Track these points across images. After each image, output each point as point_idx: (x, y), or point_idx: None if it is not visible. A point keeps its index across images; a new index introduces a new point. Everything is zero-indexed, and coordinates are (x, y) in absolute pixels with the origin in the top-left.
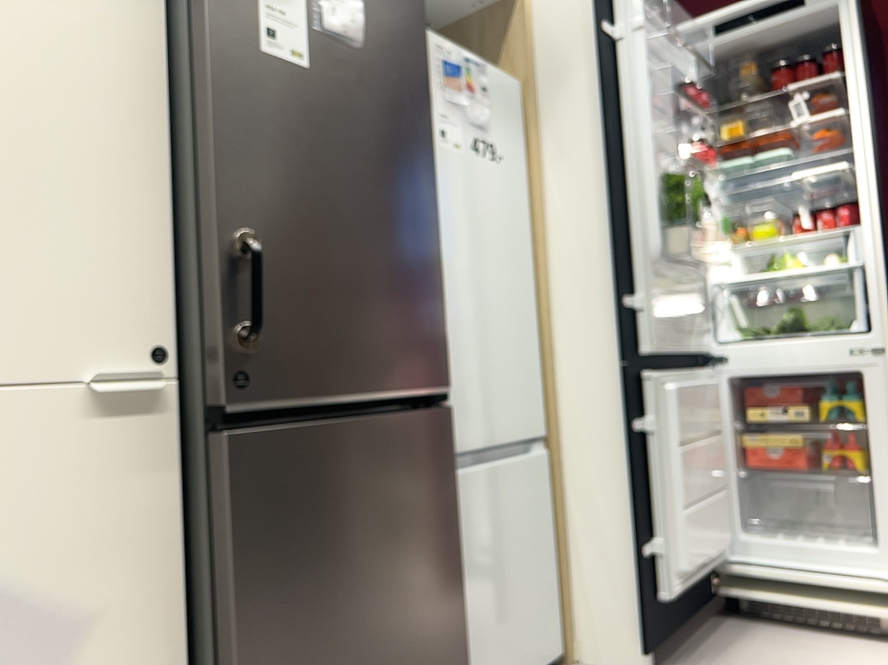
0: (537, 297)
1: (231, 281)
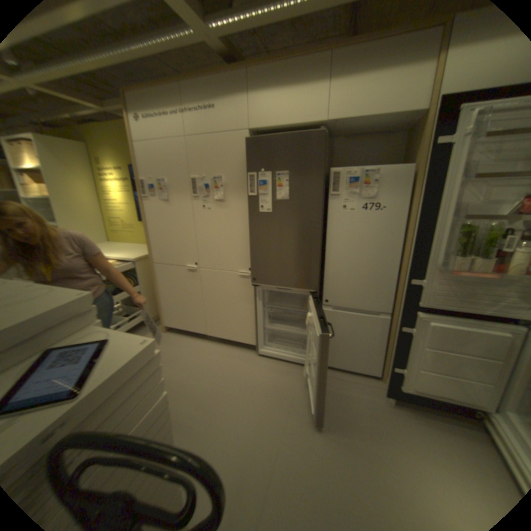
0: (403, 262)
1: (254, 261)
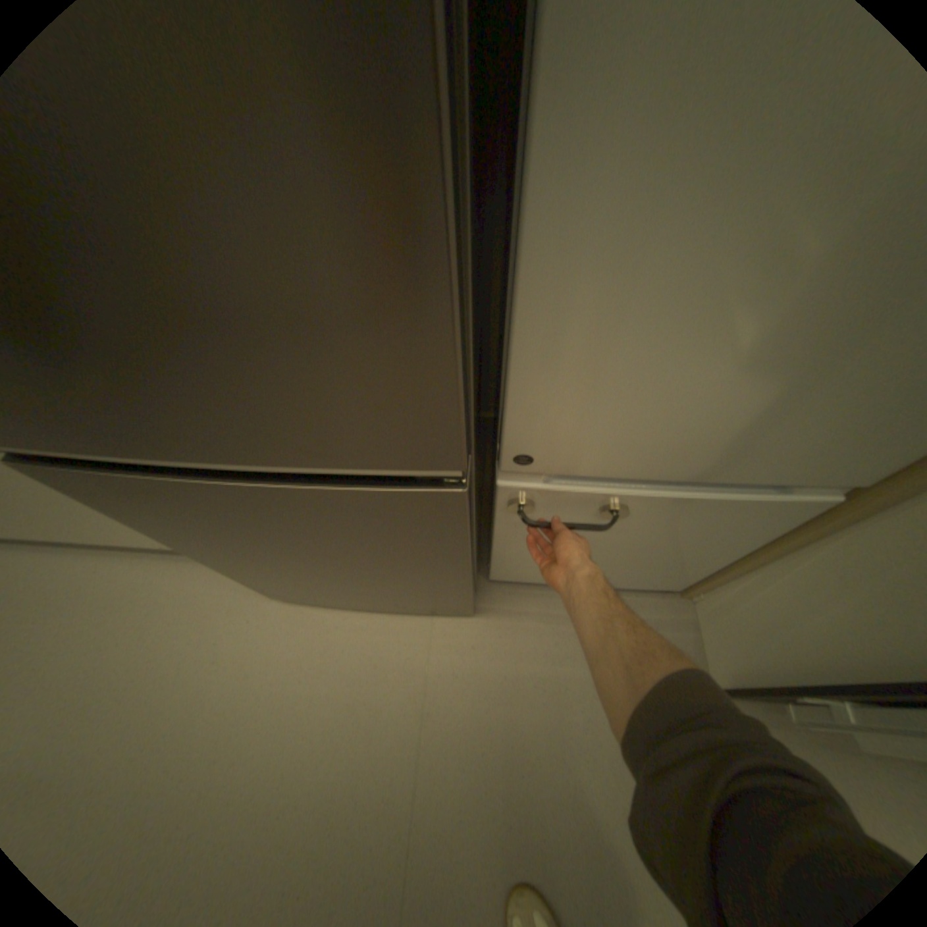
0: None
1: None
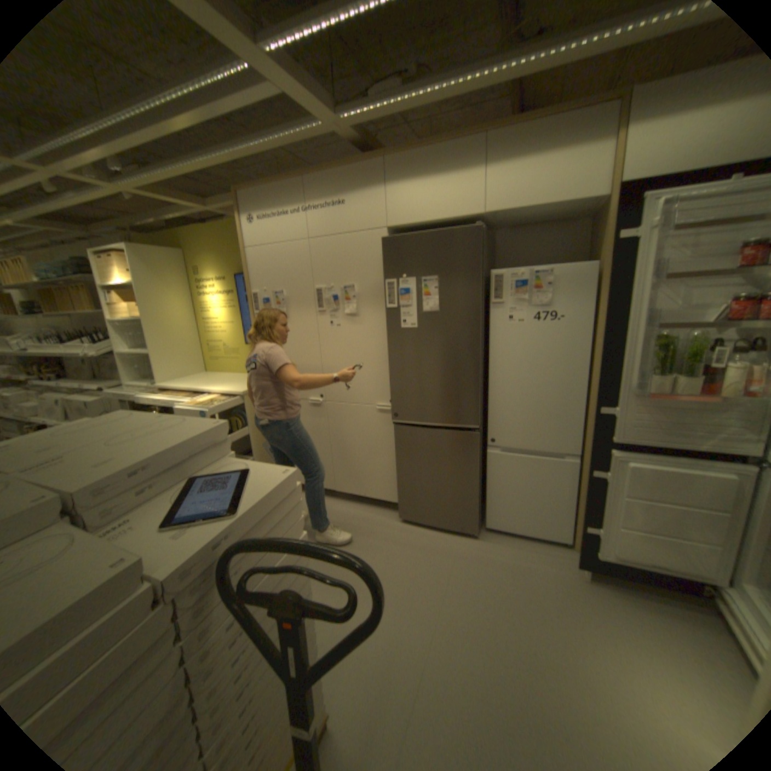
0: (591, 387)
1: (396, 390)
